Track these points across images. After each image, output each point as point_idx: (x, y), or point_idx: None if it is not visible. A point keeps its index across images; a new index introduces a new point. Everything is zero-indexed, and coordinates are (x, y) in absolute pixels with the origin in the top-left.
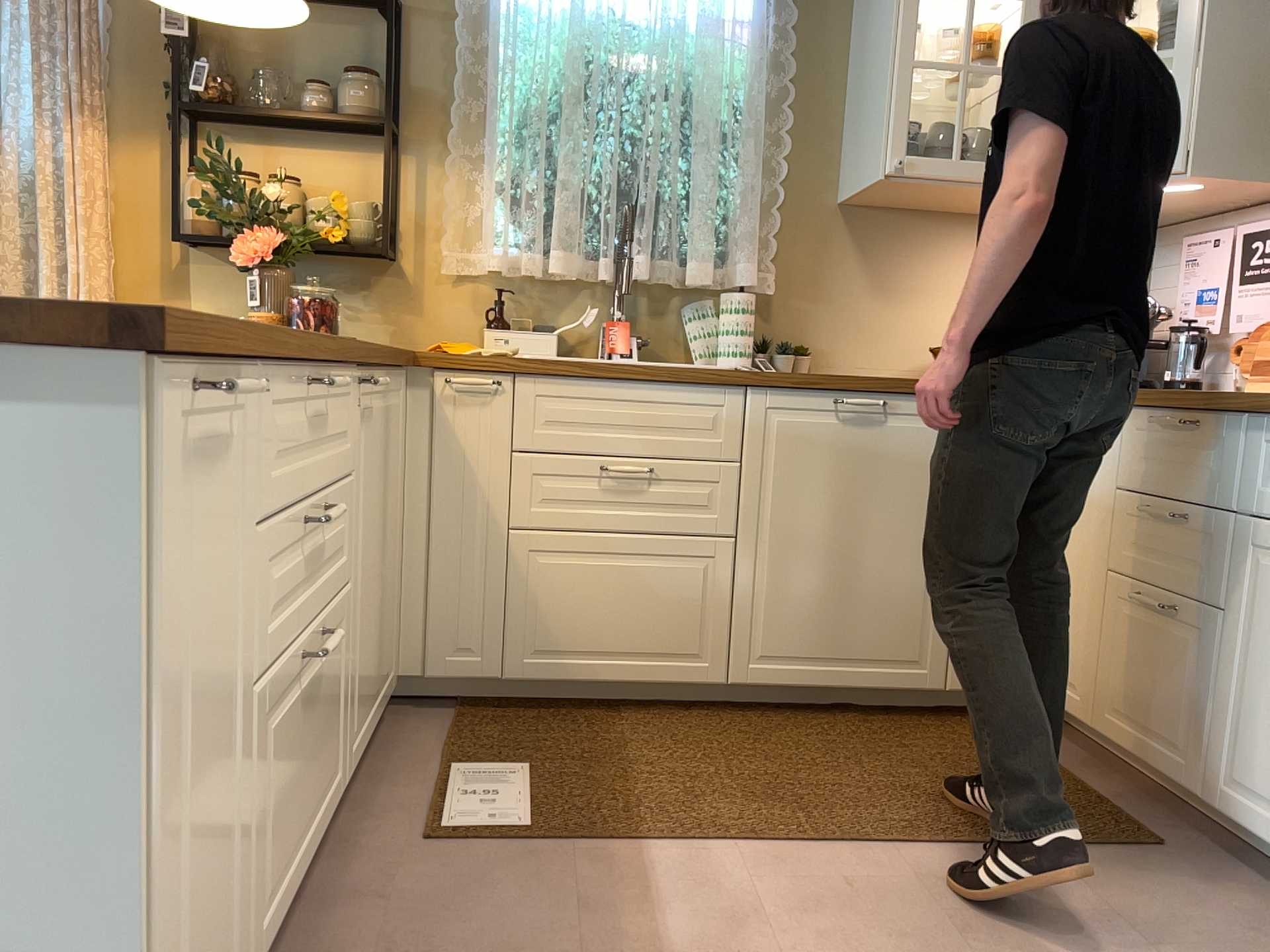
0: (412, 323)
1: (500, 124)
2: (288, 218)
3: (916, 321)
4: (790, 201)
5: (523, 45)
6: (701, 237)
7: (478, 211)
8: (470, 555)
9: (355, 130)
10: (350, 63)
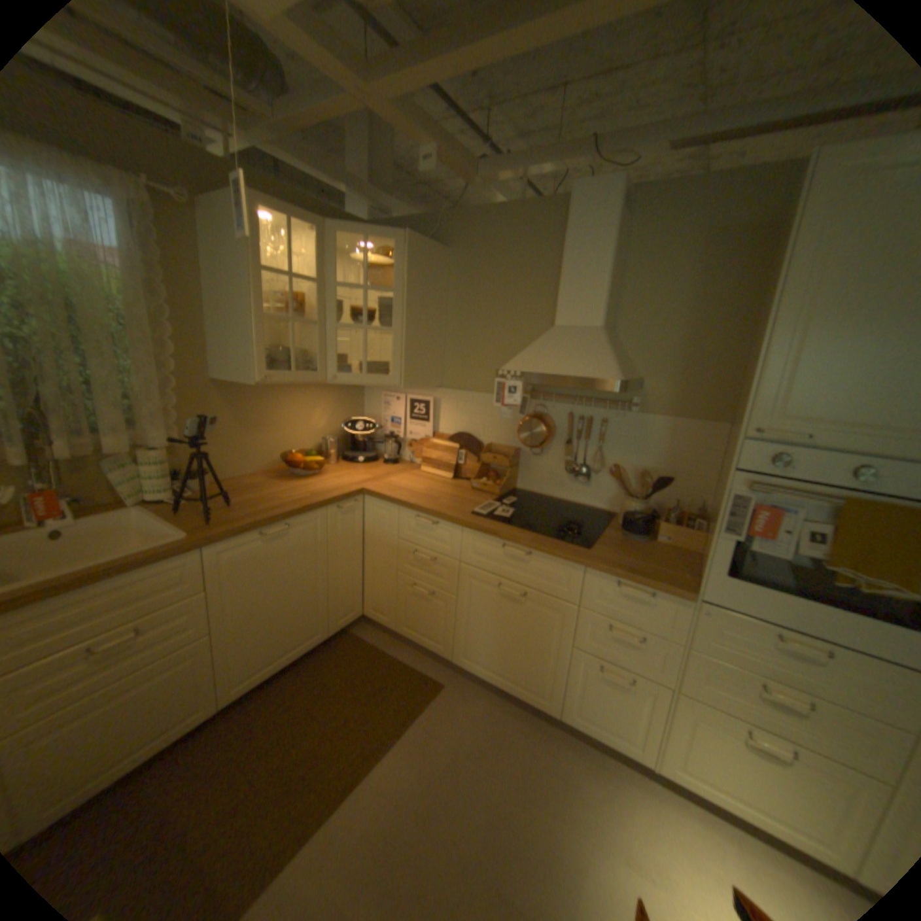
0: None
1: None
2: None
3: (265, 440)
4: (174, 381)
5: None
6: (112, 422)
7: None
8: None
9: None
10: None
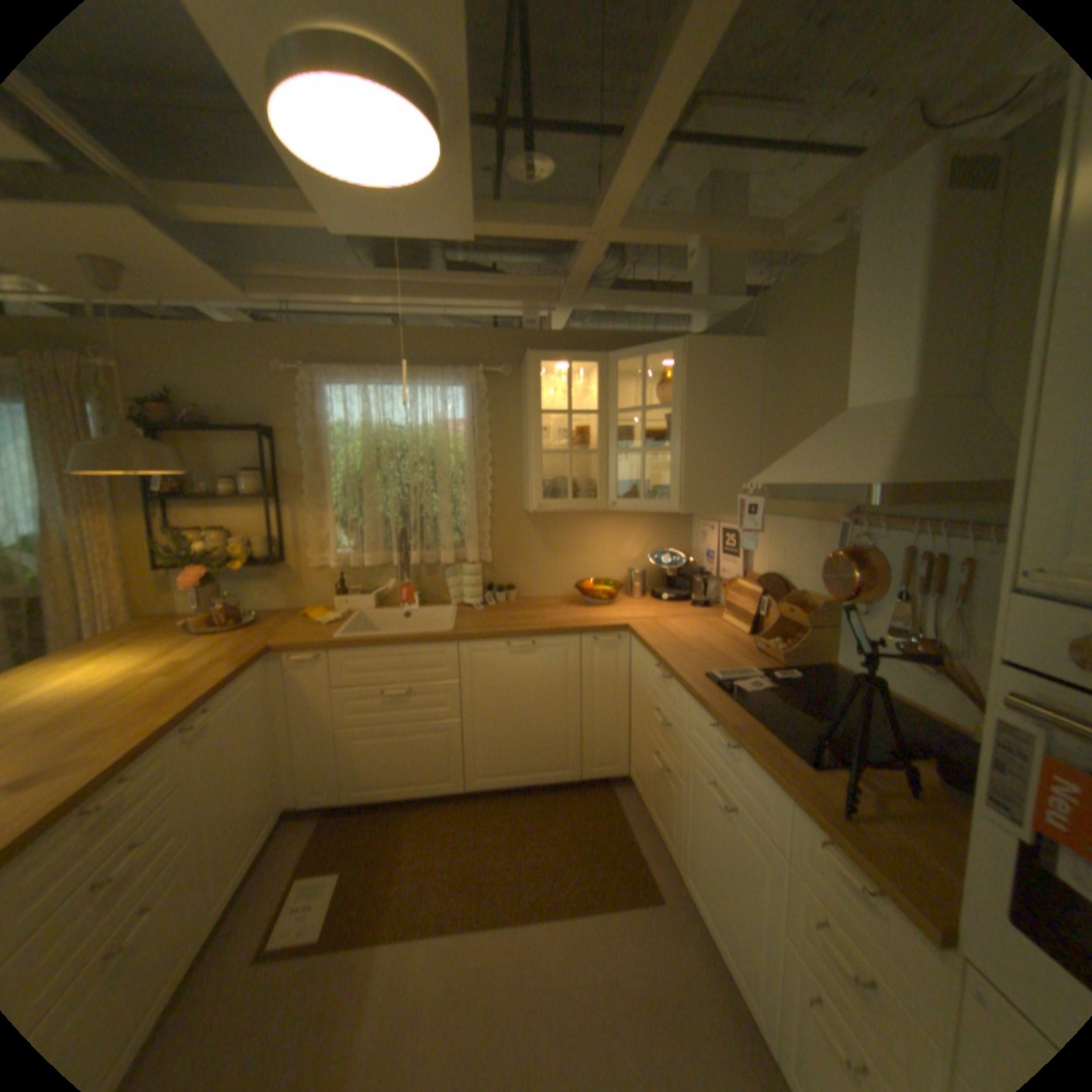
0: (297, 592)
1: (330, 489)
2: (210, 556)
3: (570, 565)
4: (497, 510)
5: (341, 442)
6: (446, 539)
7: (326, 531)
8: (315, 743)
9: (252, 495)
10: (246, 459)
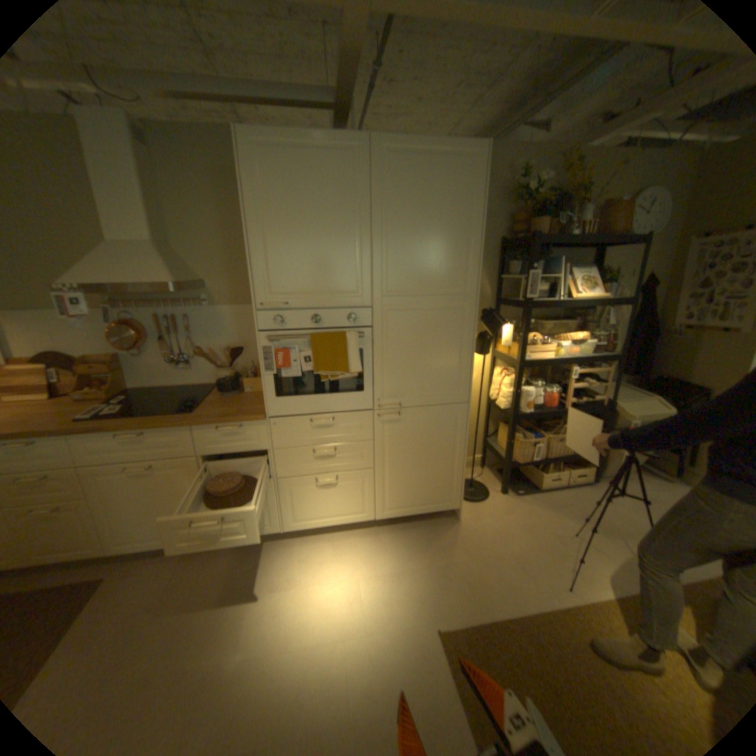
0: None
1: None
2: None
3: None
4: None
5: None
6: None
7: None
8: None
9: None
10: None
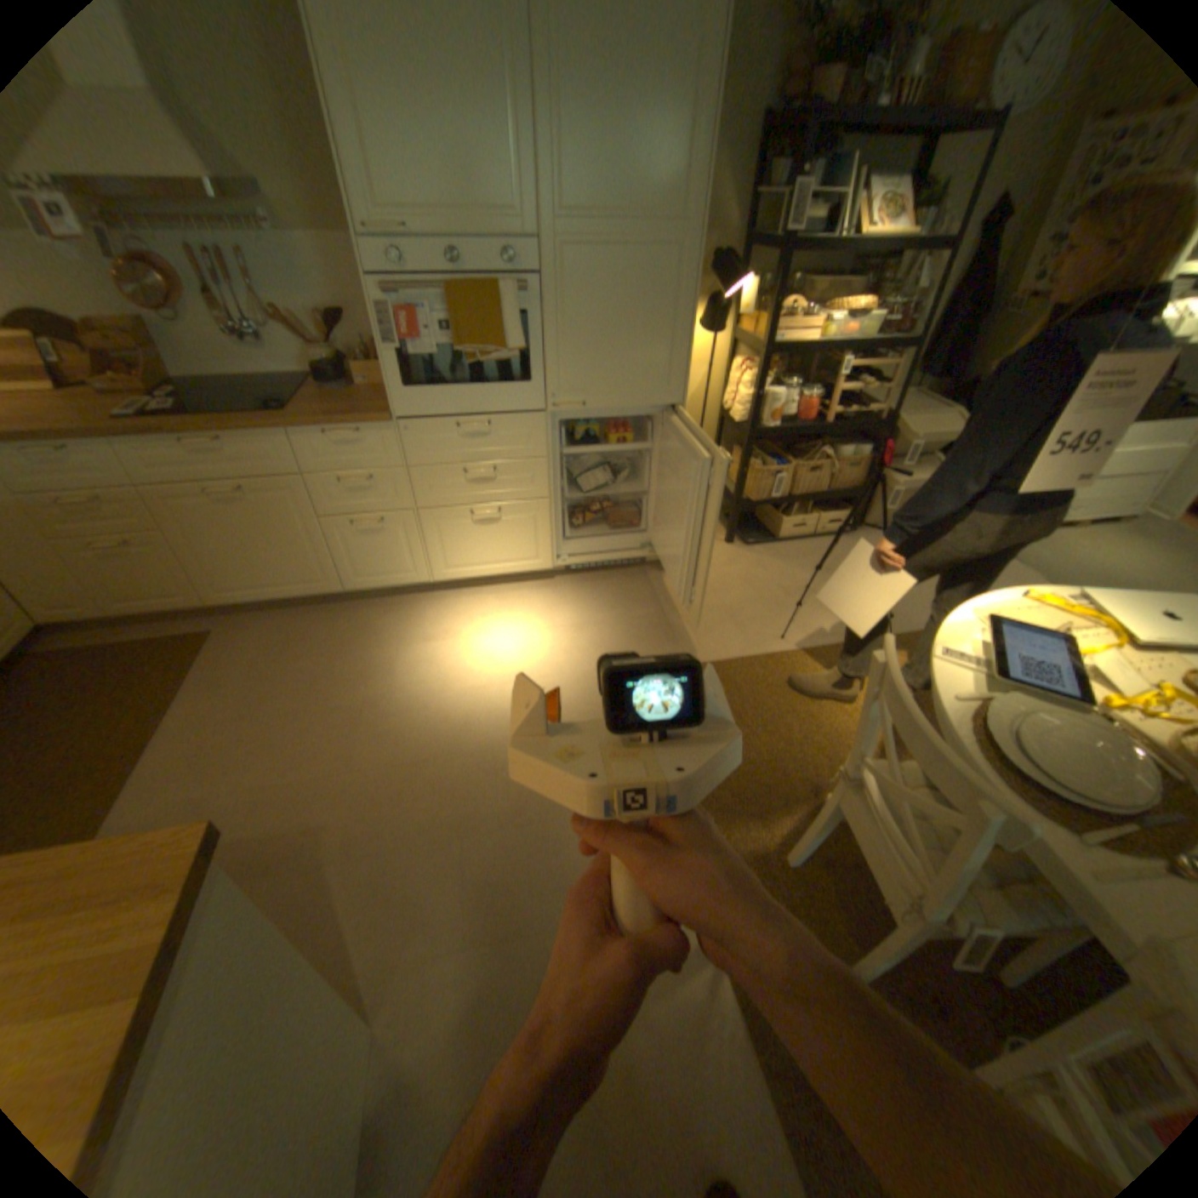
0: None
1: None
2: None
3: None
4: None
5: None
6: None
7: None
8: None
9: None
10: None
